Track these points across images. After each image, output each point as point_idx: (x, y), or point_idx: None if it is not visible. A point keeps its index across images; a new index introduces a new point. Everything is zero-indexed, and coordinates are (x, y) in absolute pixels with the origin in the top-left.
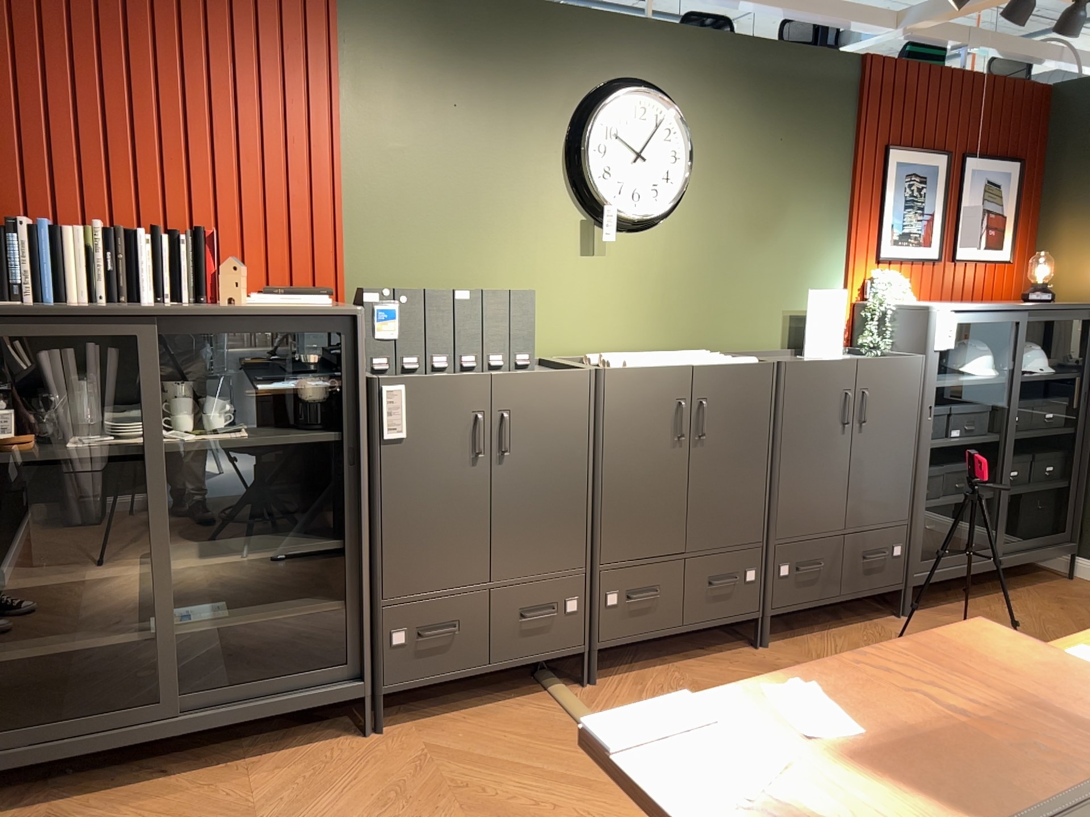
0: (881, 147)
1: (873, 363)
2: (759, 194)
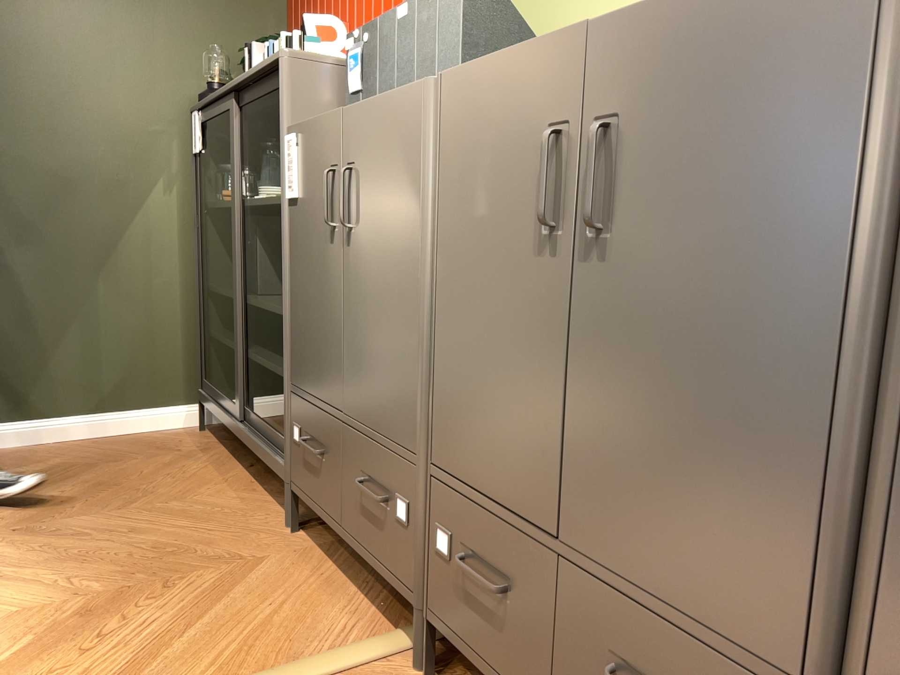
0: None
1: None
2: None
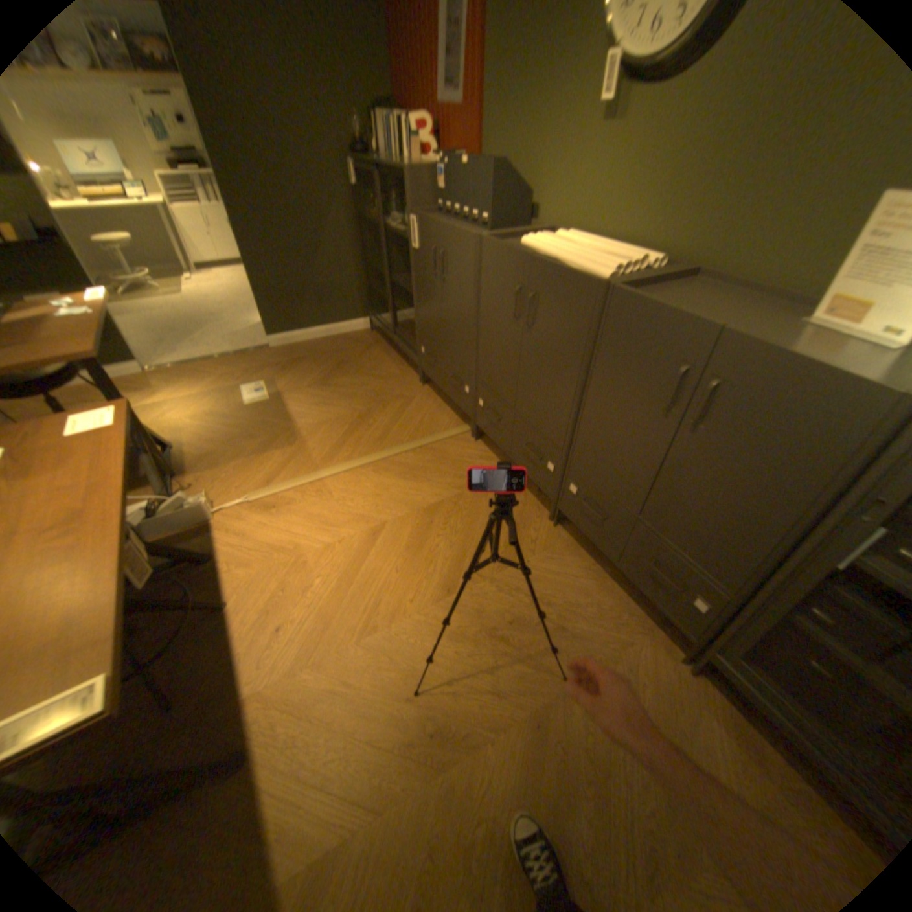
0: None
1: (753, 344)
2: None
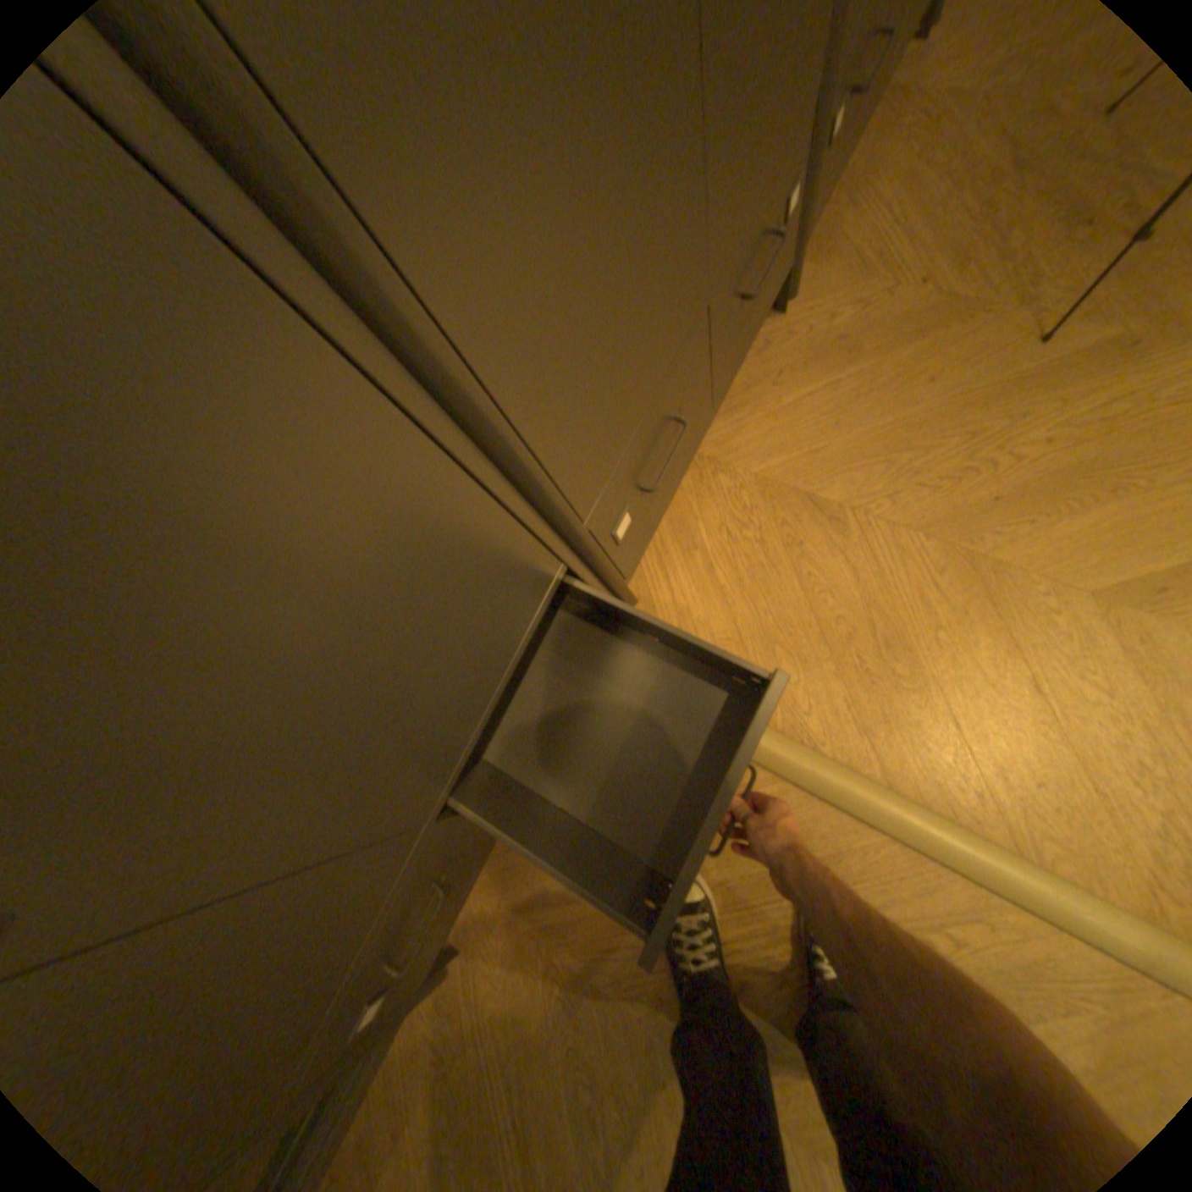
0: None
1: None
2: None
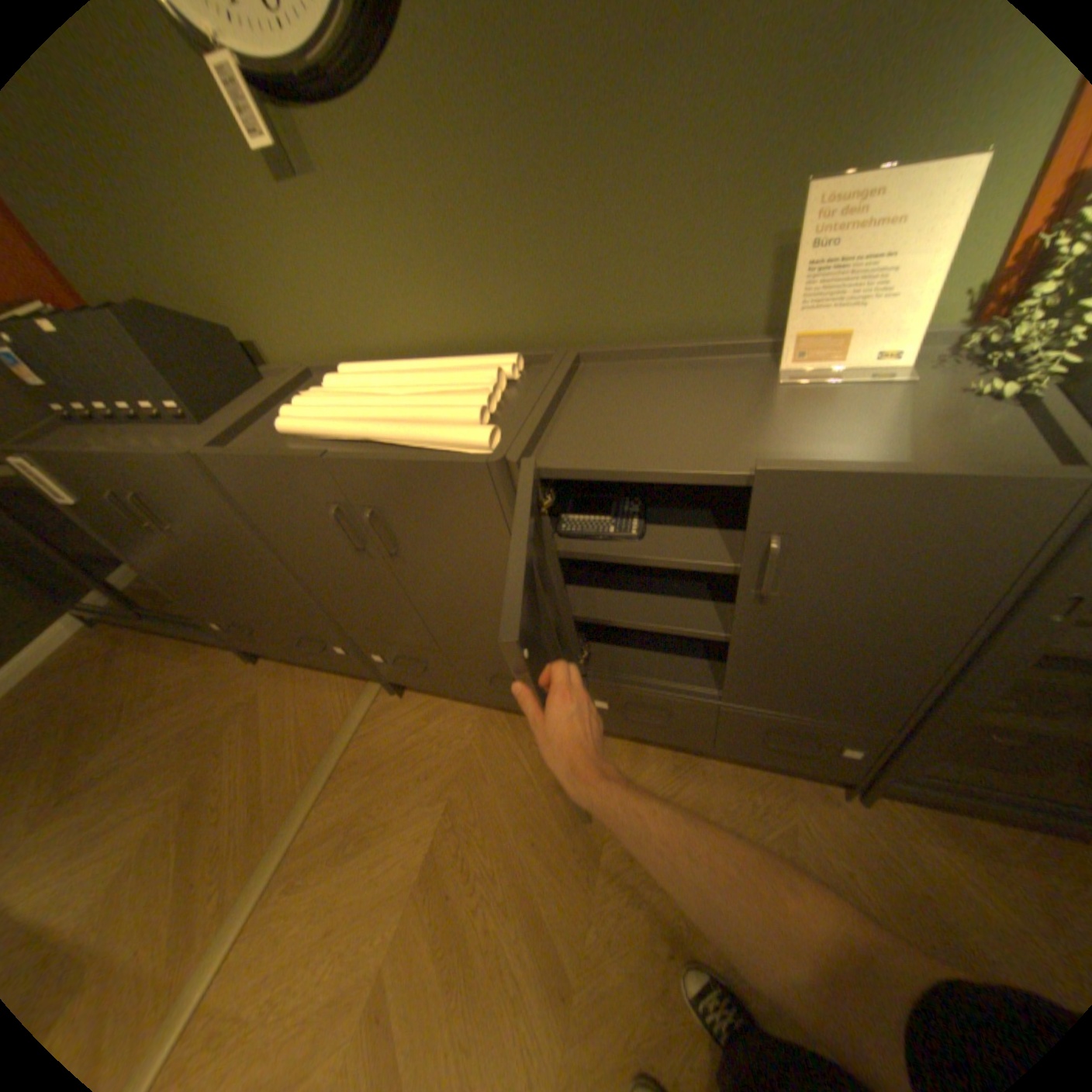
0: None
1: (814, 483)
2: None
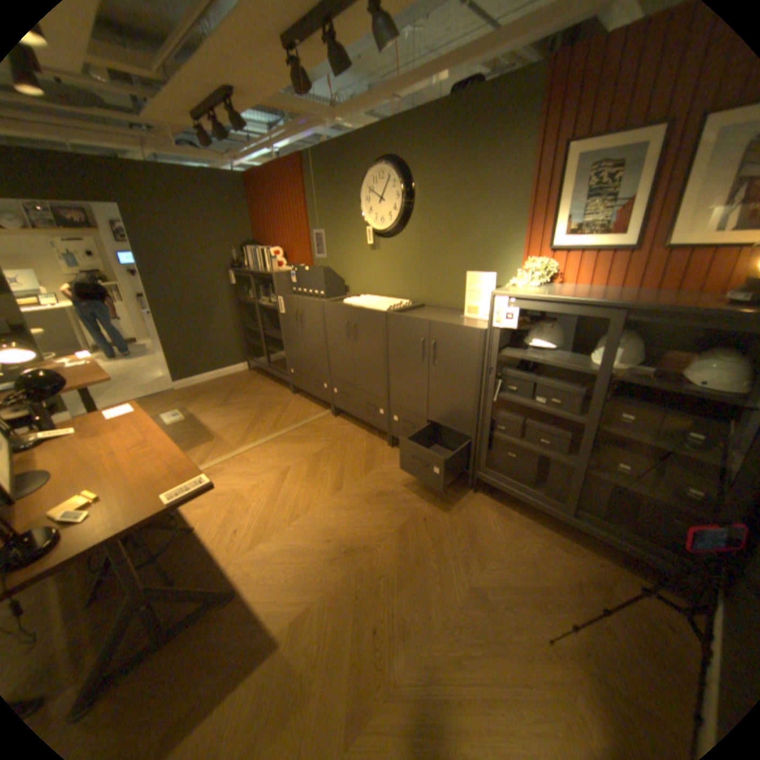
0: (562, 142)
1: (440, 325)
2: (455, 207)
